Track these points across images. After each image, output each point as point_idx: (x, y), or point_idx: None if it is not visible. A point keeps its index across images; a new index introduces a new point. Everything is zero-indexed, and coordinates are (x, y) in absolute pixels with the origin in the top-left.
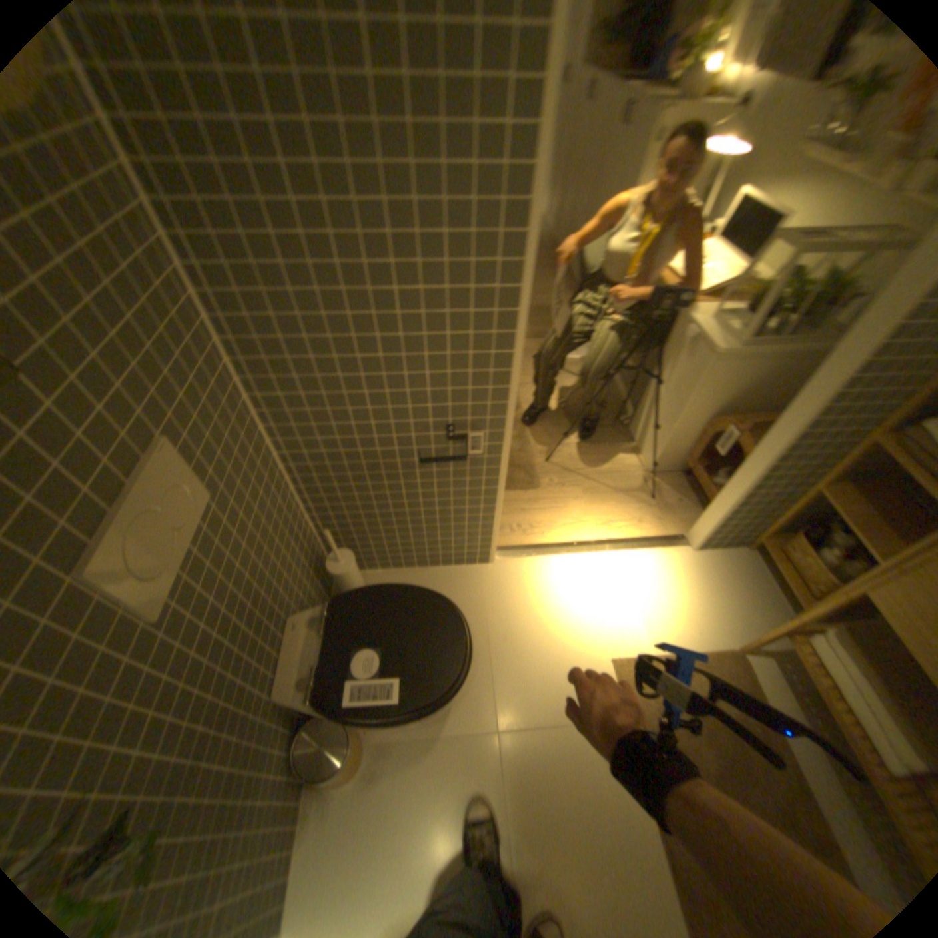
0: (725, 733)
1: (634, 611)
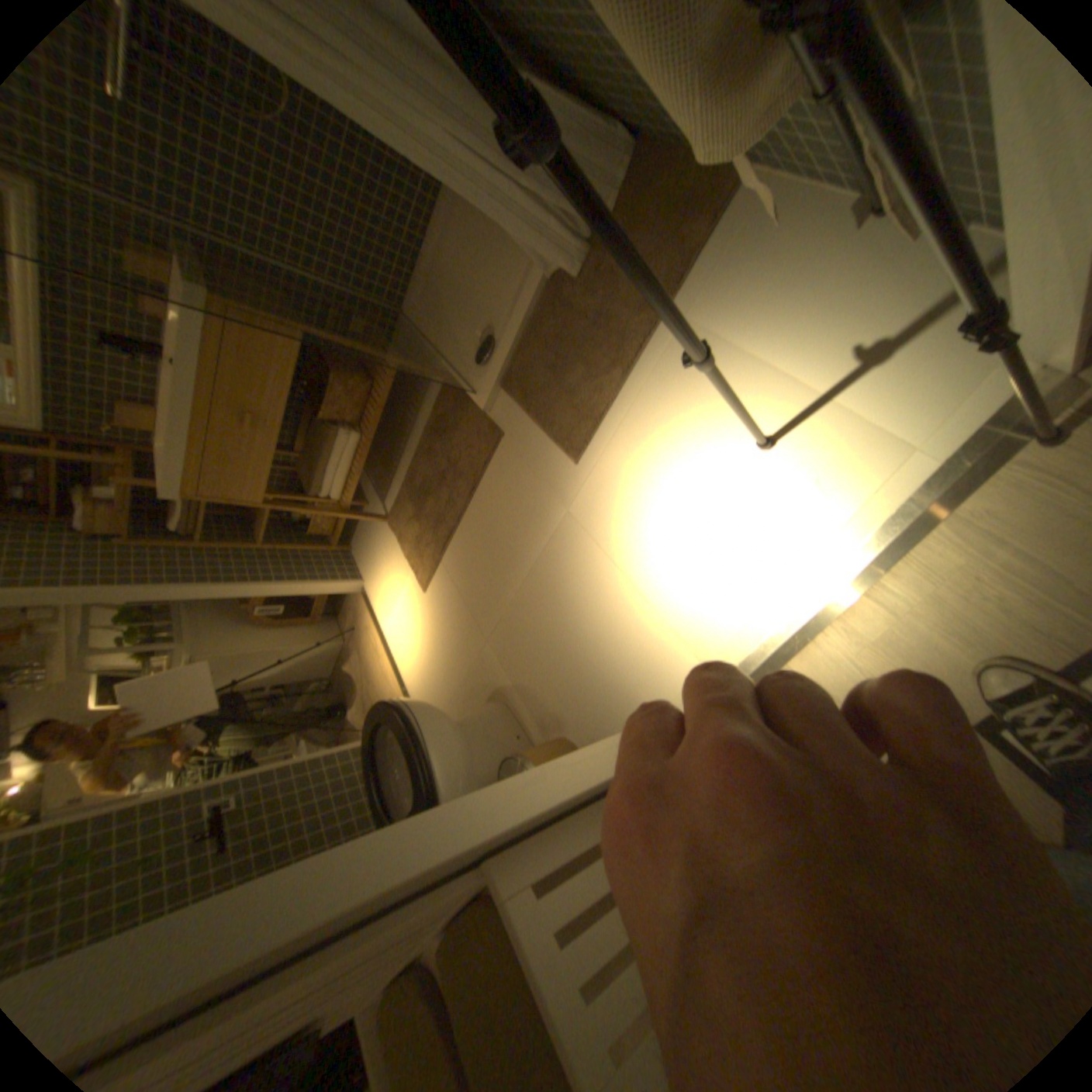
0: (417, 506)
1: (400, 597)
